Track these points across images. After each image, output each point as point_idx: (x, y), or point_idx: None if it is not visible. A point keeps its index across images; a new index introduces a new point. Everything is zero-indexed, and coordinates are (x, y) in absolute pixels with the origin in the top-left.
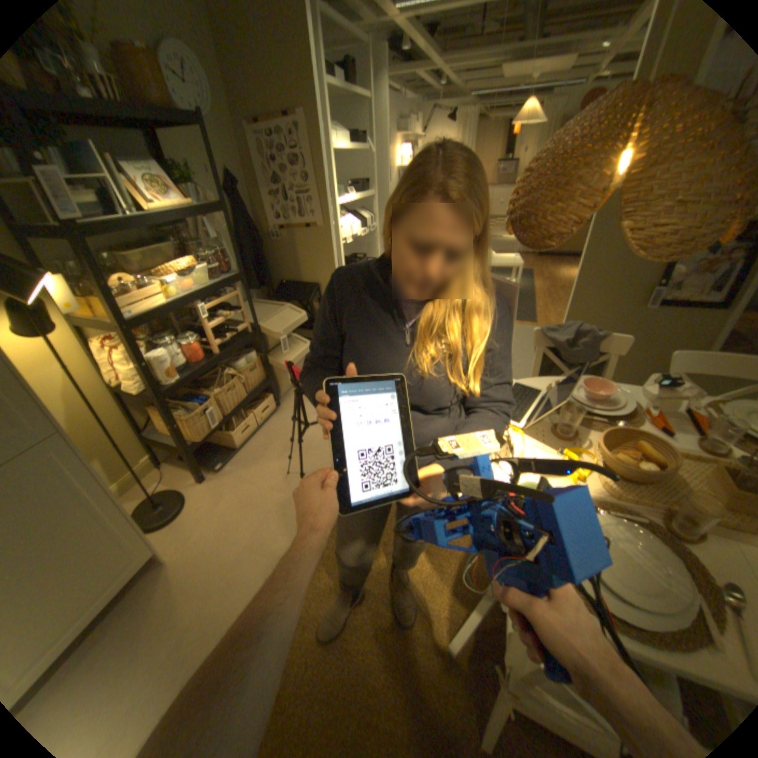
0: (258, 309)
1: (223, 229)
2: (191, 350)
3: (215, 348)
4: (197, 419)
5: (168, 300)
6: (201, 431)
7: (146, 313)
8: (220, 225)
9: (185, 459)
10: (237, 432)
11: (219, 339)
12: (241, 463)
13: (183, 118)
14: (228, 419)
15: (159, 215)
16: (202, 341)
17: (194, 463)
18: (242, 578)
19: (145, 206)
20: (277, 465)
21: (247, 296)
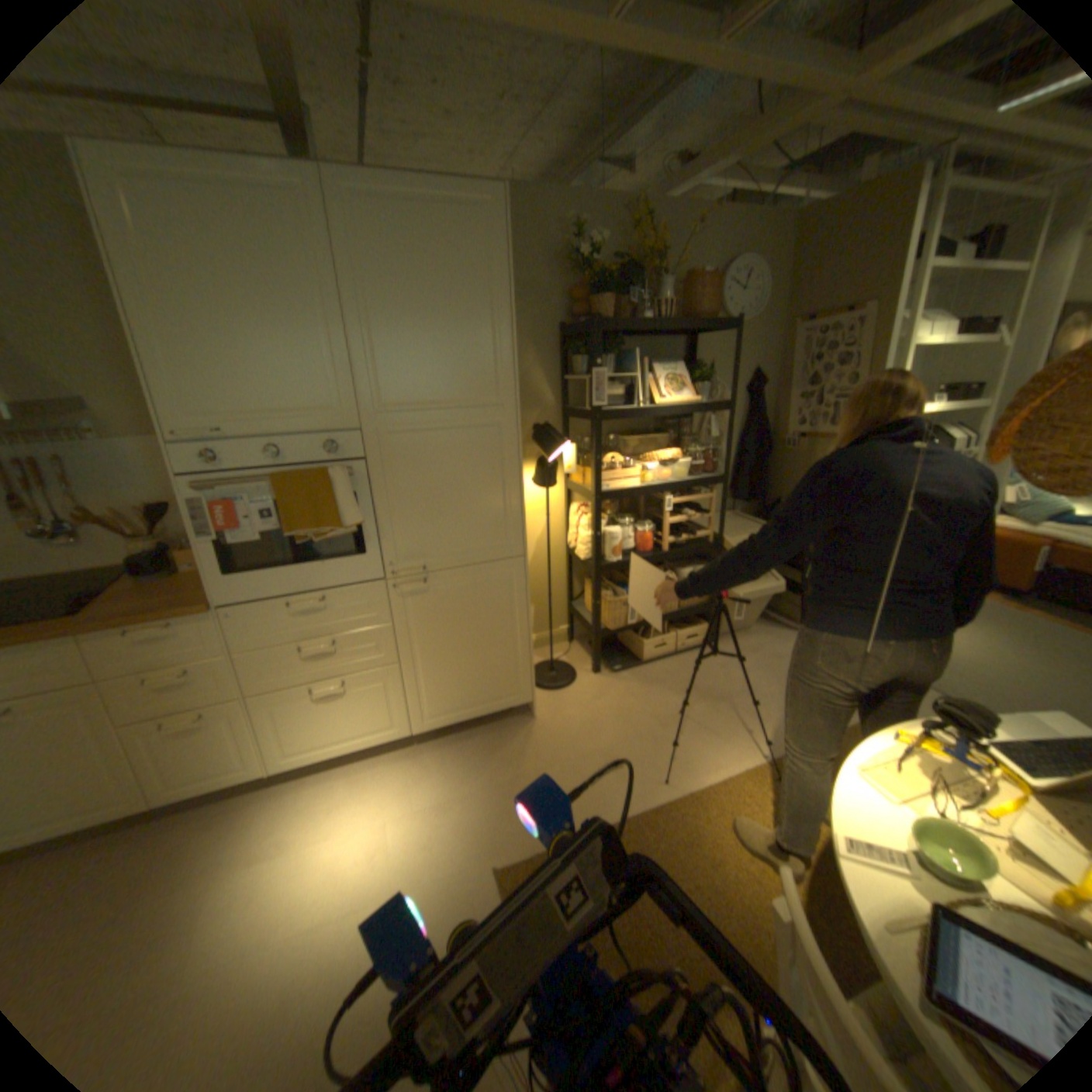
0: (735, 523)
1: (728, 429)
2: (643, 538)
3: (667, 545)
4: (619, 607)
5: (641, 484)
6: (618, 620)
7: (618, 491)
8: (726, 424)
9: (593, 639)
10: (650, 644)
11: (673, 536)
12: (640, 677)
13: (725, 324)
14: (648, 625)
15: (665, 409)
16: (656, 534)
17: (598, 648)
18: (584, 774)
19: (657, 400)
20: (674, 699)
21: (722, 501)
